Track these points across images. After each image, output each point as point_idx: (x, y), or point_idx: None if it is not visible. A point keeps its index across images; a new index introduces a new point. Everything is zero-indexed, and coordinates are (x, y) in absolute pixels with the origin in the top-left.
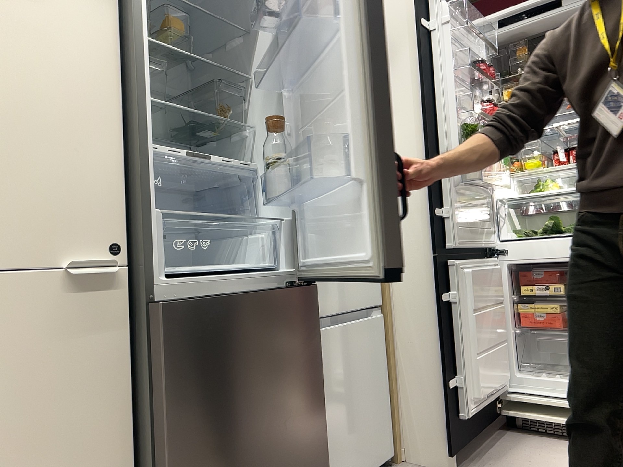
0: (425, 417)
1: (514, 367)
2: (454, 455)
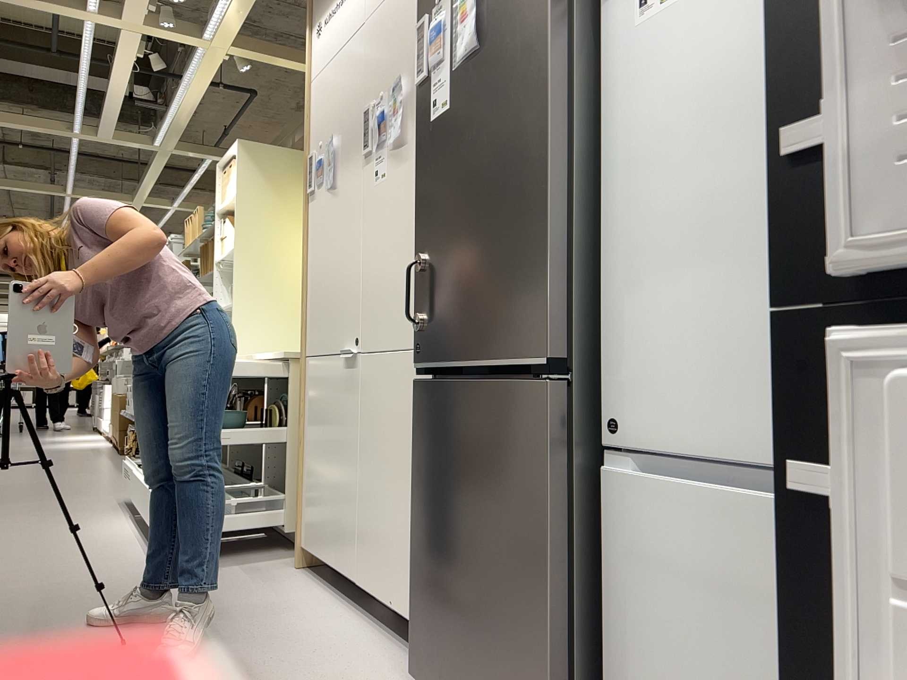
0: None
1: None
2: None
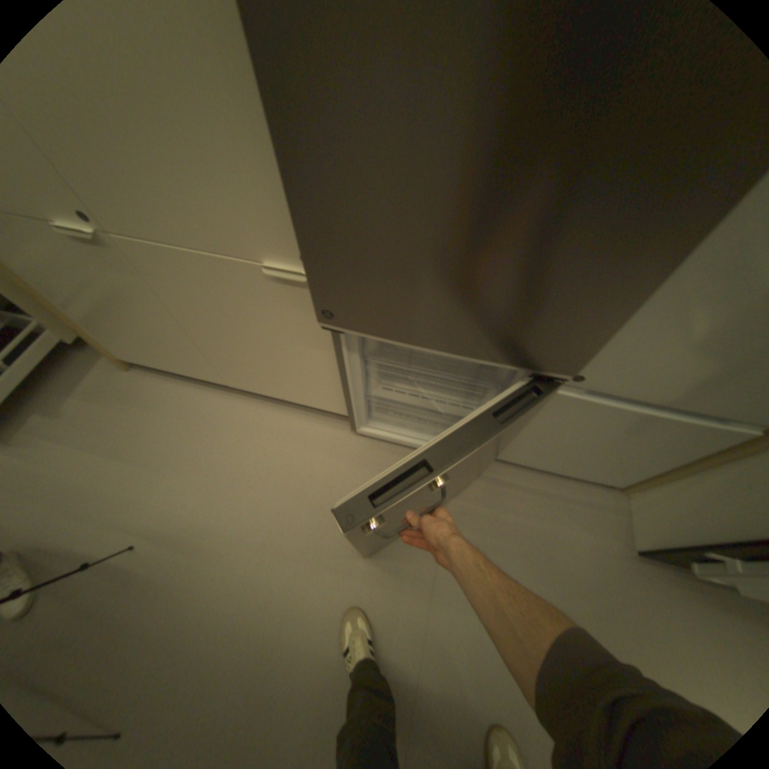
0: (671, 517)
1: None
2: (649, 556)
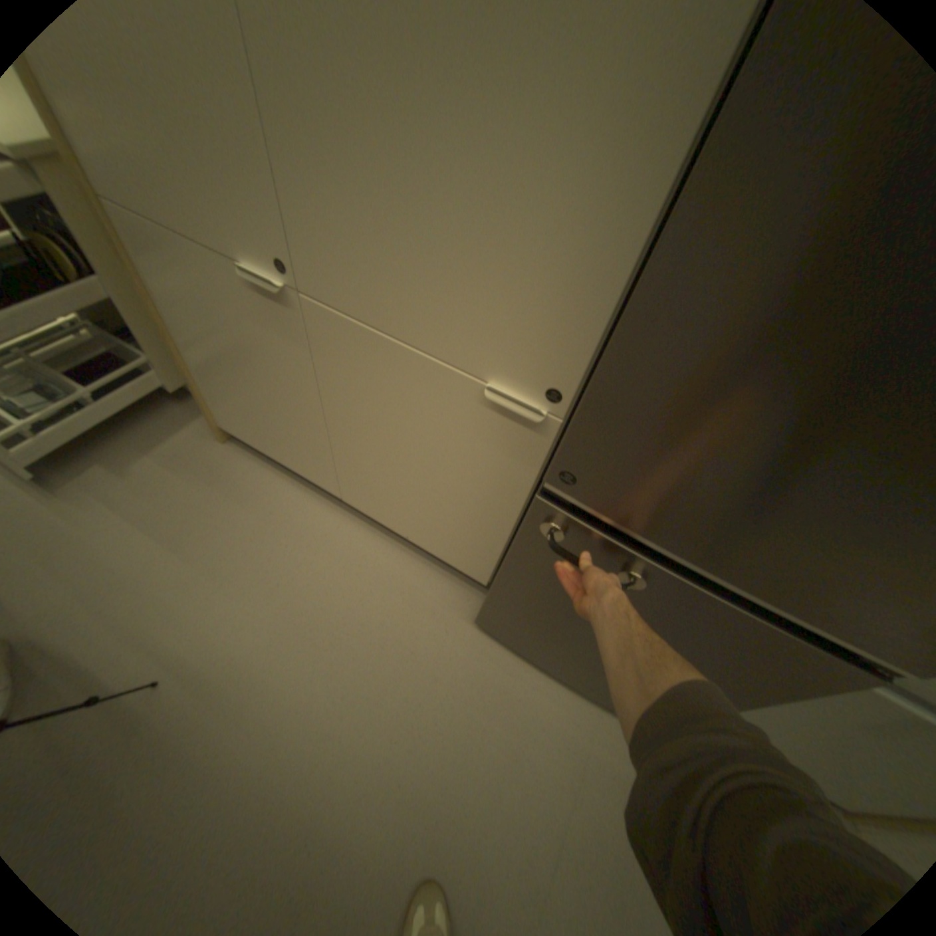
0: None
1: None
2: None
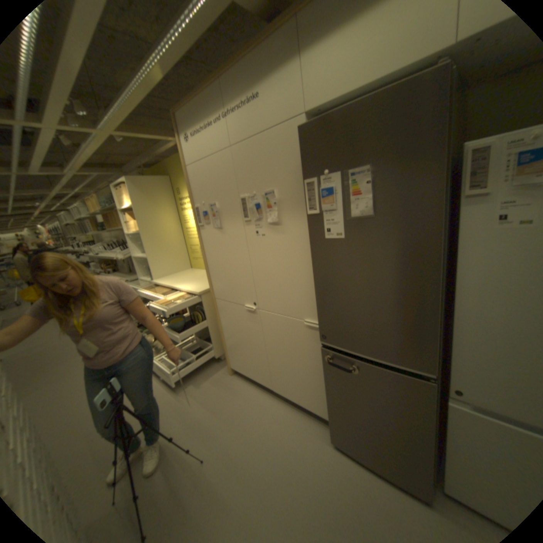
0: None
1: None
2: None
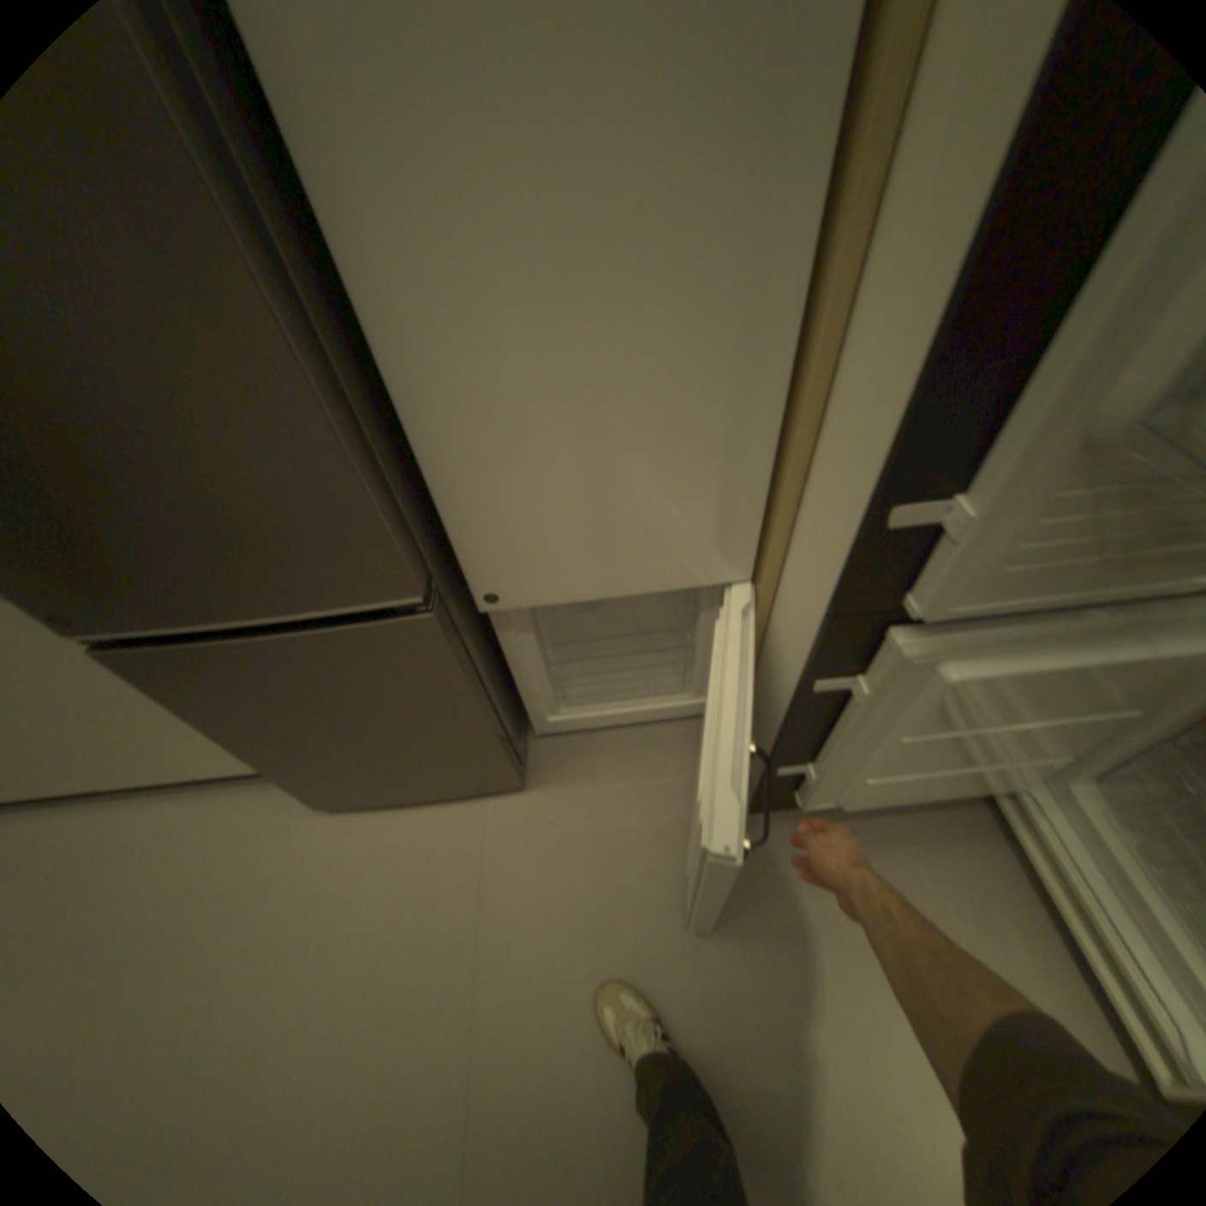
0: (760, 742)
1: (1079, 774)
2: (764, 809)
